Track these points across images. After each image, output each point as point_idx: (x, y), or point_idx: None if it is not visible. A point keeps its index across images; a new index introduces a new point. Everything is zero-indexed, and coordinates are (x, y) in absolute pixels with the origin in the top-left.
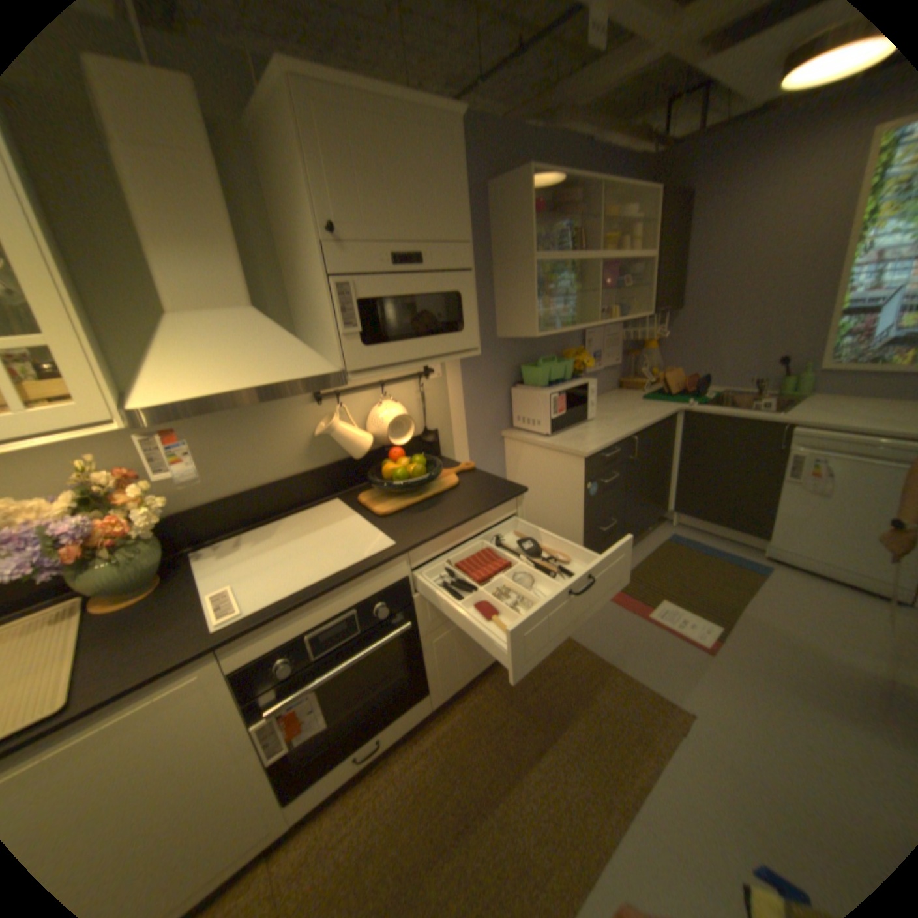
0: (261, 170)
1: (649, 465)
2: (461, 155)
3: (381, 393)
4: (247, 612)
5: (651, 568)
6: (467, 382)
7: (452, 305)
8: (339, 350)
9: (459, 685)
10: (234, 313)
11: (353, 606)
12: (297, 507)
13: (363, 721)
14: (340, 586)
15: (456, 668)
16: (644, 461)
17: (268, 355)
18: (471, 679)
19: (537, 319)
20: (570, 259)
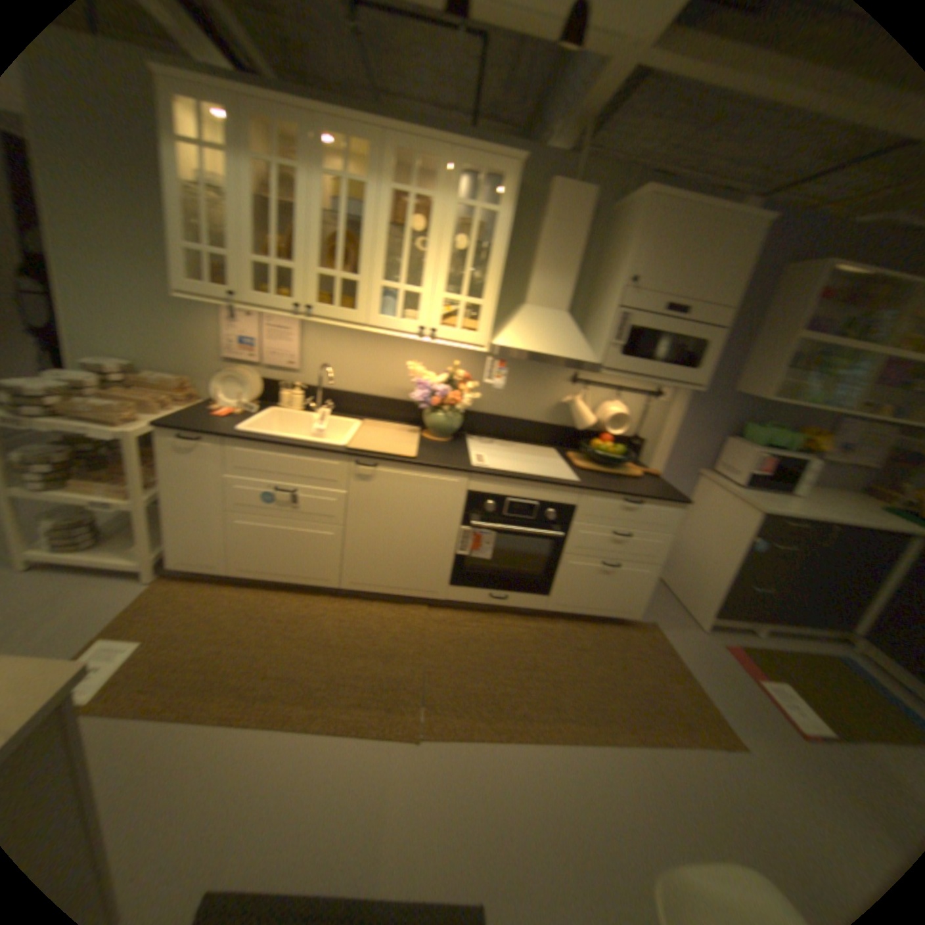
0: (609, 236)
1: (847, 567)
2: (755, 248)
3: (616, 395)
4: (488, 467)
5: (795, 661)
6: (688, 415)
7: (697, 350)
8: (603, 353)
9: (569, 609)
10: (556, 314)
11: (536, 503)
12: (527, 443)
13: (505, 576)
14: (537, 483)
15: (573, 596)
16: (841, 559)
17: (563, 342)
18: (579, 614)
19: (780, 387)
20: (845, 347)
